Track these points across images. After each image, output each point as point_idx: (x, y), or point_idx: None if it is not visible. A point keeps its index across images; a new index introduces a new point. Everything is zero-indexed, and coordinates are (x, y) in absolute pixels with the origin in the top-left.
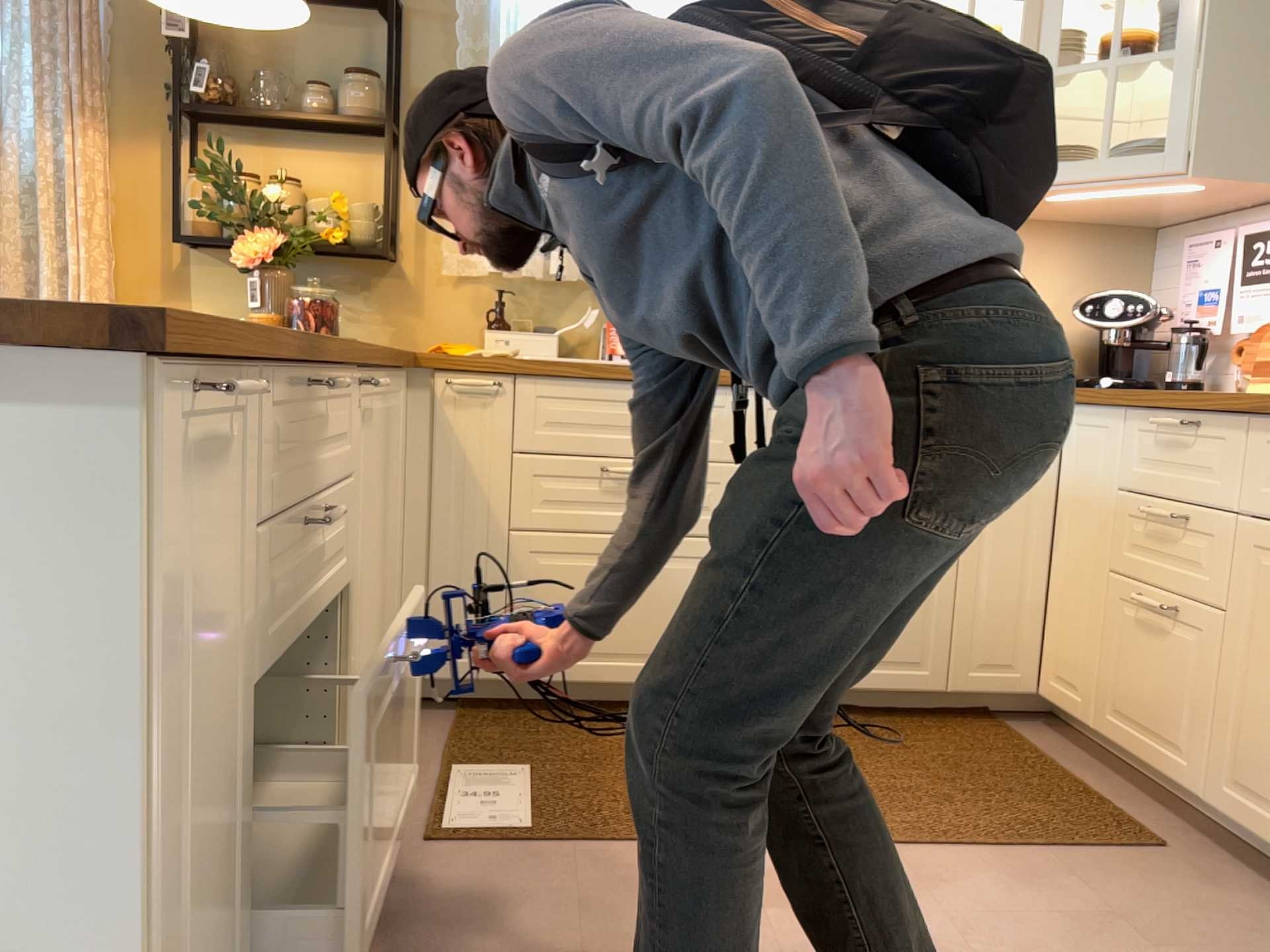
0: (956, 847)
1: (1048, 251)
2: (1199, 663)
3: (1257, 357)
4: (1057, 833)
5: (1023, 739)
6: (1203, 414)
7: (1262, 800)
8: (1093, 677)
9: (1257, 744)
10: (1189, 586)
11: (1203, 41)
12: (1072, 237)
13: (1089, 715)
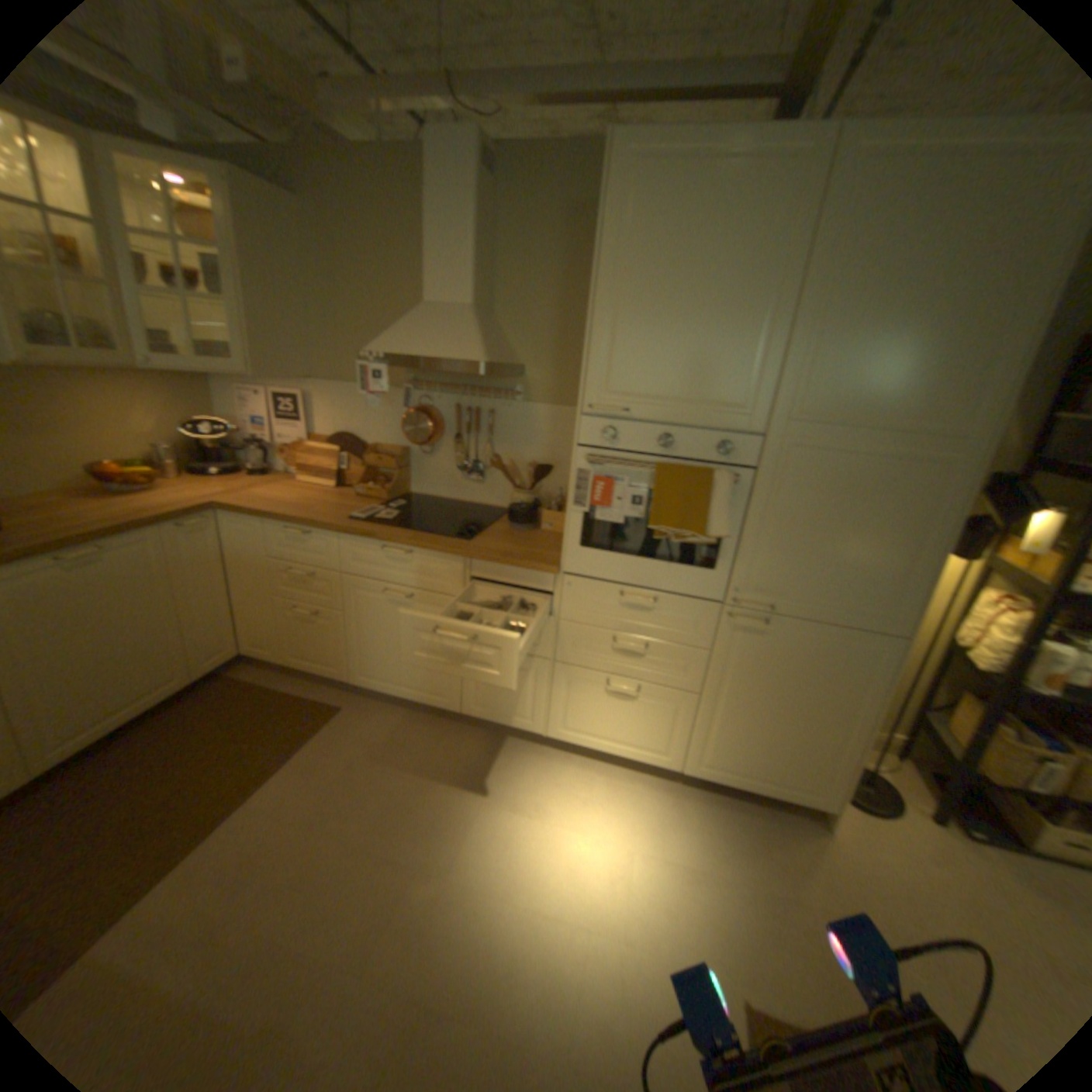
0: (265, 779)
1: (138, 387)
2: (331, 632)
3: (291, 459)
4: (297, 734)
5: (240, 684)
6: (309, 529)
7: (371, 677)
8: (271, 644)
9: (365, 659)
10: (318, 602)
11: (232, 293)
12: (152, 377)
13: (273, 660)
